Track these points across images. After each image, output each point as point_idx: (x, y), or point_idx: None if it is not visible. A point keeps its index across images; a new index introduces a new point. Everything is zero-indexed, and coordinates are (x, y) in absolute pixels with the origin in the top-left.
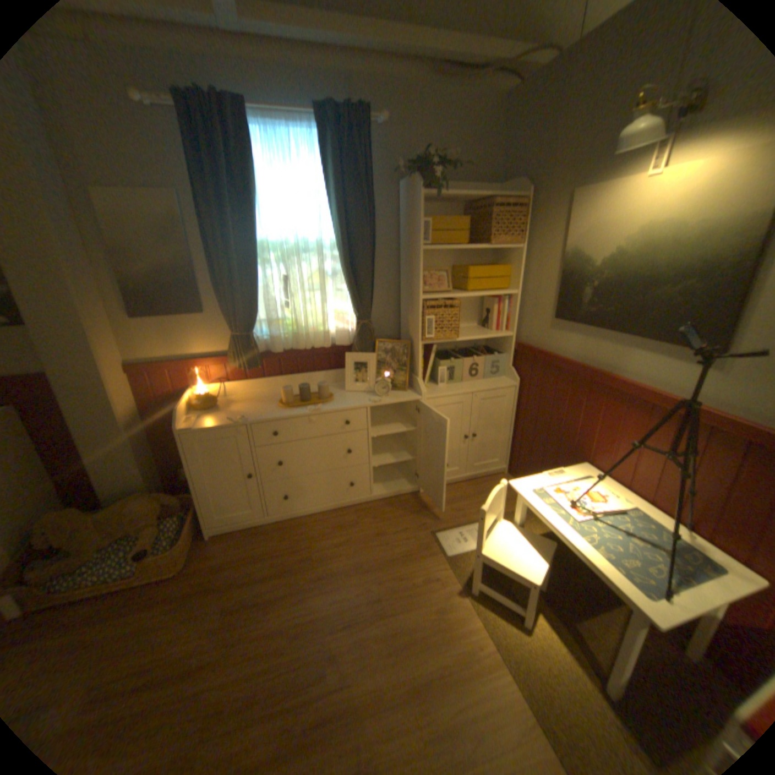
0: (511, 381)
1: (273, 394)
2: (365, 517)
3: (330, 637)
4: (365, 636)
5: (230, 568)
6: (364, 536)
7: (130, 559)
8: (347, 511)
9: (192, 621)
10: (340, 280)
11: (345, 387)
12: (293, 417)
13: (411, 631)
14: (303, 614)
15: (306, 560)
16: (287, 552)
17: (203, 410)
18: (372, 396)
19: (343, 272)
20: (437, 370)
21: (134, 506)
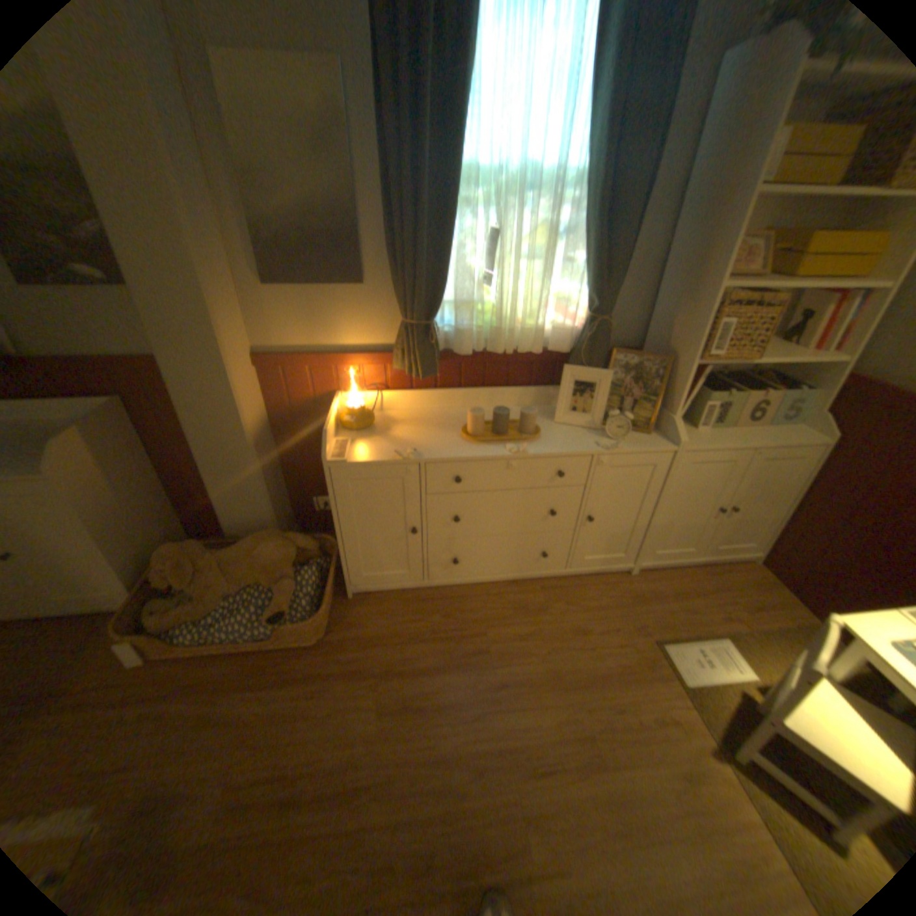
0: (821, 436)
1: (448, 414)
2: (557, 601)
3: (529, 784)
4: (580, 795)
5: (384, 644)
6: (559, 631)
7: (265, 619)
8: (530, 586)
9: (342, 715)
10: (578, 244)
11: (551, 415)
12: (487, 458)
13: (648, 802)
14: (488, 737)
15: (483, 653)
16: (455, 634)
17: (357, 430)
18: (599, 437)
19: (590, 230)
20: (700, 406)
21: (268, 548)
